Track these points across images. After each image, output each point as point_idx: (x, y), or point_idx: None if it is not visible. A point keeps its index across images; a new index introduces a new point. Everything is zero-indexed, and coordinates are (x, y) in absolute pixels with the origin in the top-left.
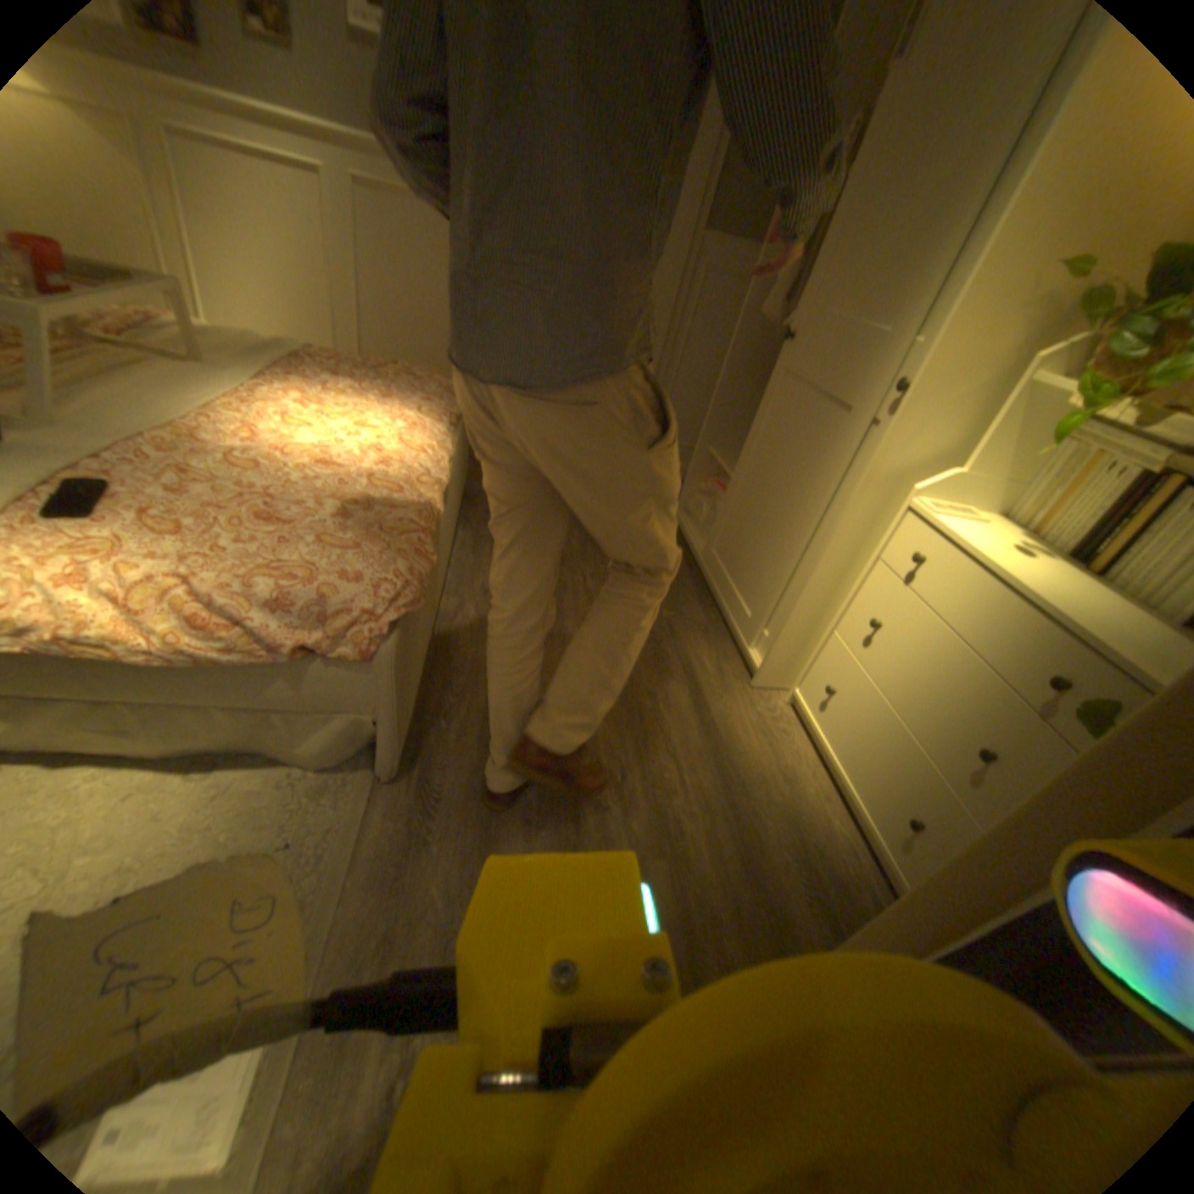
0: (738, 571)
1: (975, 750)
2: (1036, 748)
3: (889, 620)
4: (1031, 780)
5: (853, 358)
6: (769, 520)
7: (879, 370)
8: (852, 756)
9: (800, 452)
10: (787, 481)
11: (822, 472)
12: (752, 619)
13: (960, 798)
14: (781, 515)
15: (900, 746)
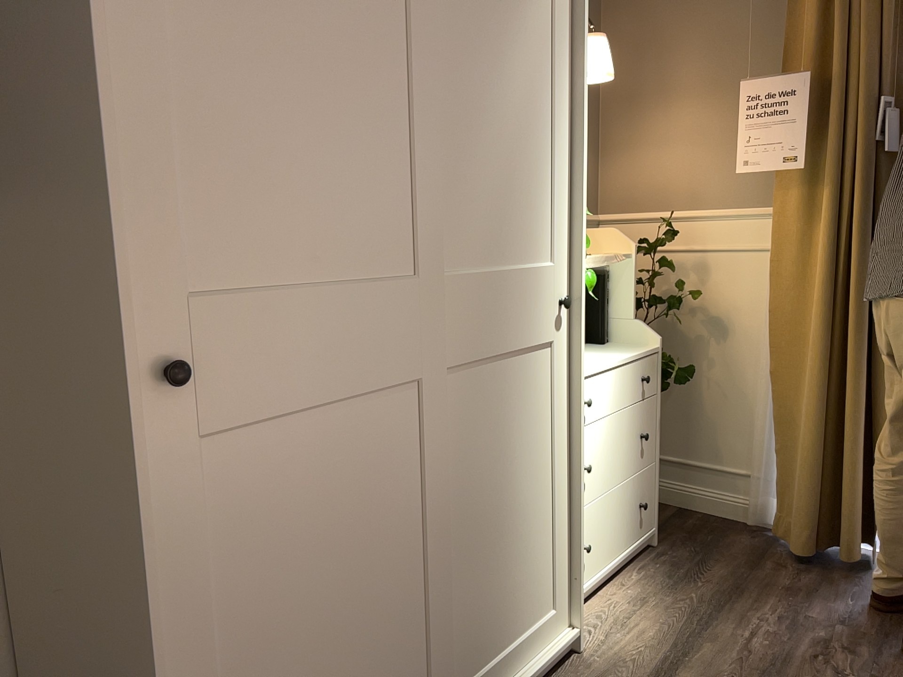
0: (473, 665)
1: (638, 445)
2: (648, 413)
3: (587, 458)
4: (651, 425)
5: (499, 309)
6: (484, 552)
7: (532, 304)
8: (609, 550)
9: (483, 445)
10: (483, 489)
11: (522, 430)
12: (531, 640)
13: (643, 470)
14: (498, 523)
15: (621, 499)
